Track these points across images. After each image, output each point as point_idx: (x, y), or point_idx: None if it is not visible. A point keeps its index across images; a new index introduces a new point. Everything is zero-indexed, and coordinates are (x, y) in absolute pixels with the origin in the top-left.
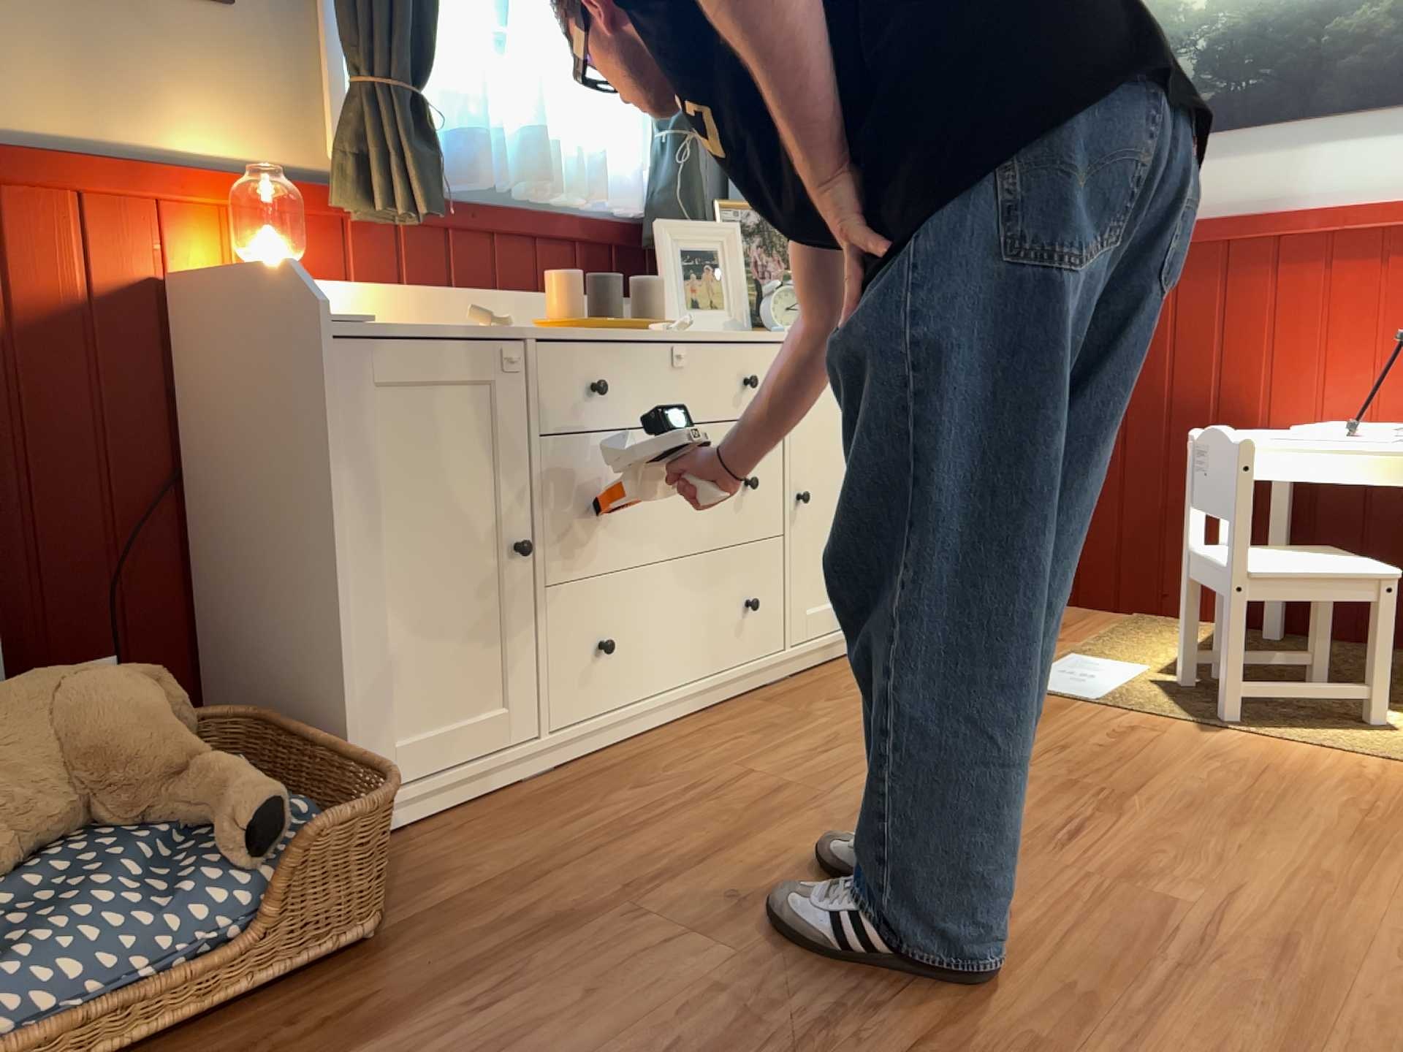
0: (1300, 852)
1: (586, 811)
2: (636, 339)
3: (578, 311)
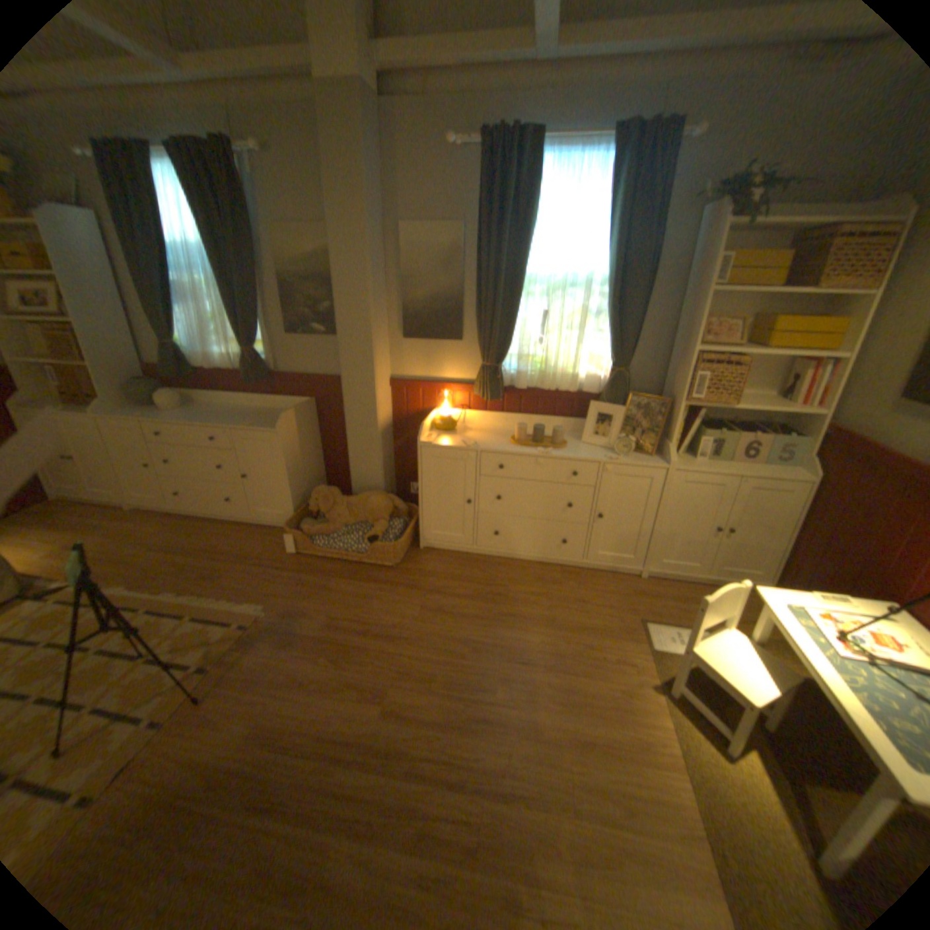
0: (556, 726)
1: (463, 570)
2: (521, 455)
3: (521, 438)
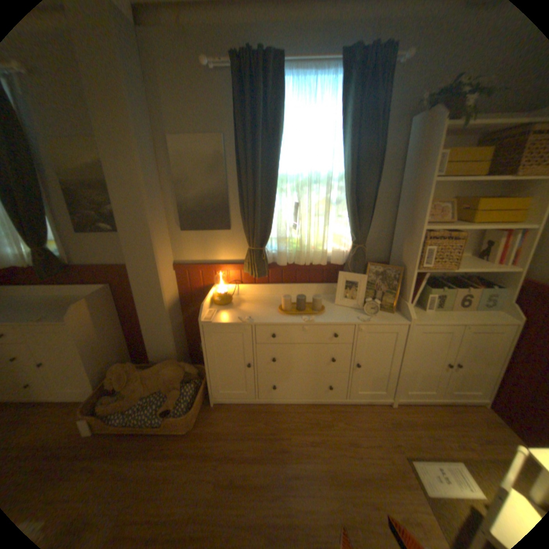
0: None
1: (249, 425)
2: (290, 324)
3: (288, 307)
